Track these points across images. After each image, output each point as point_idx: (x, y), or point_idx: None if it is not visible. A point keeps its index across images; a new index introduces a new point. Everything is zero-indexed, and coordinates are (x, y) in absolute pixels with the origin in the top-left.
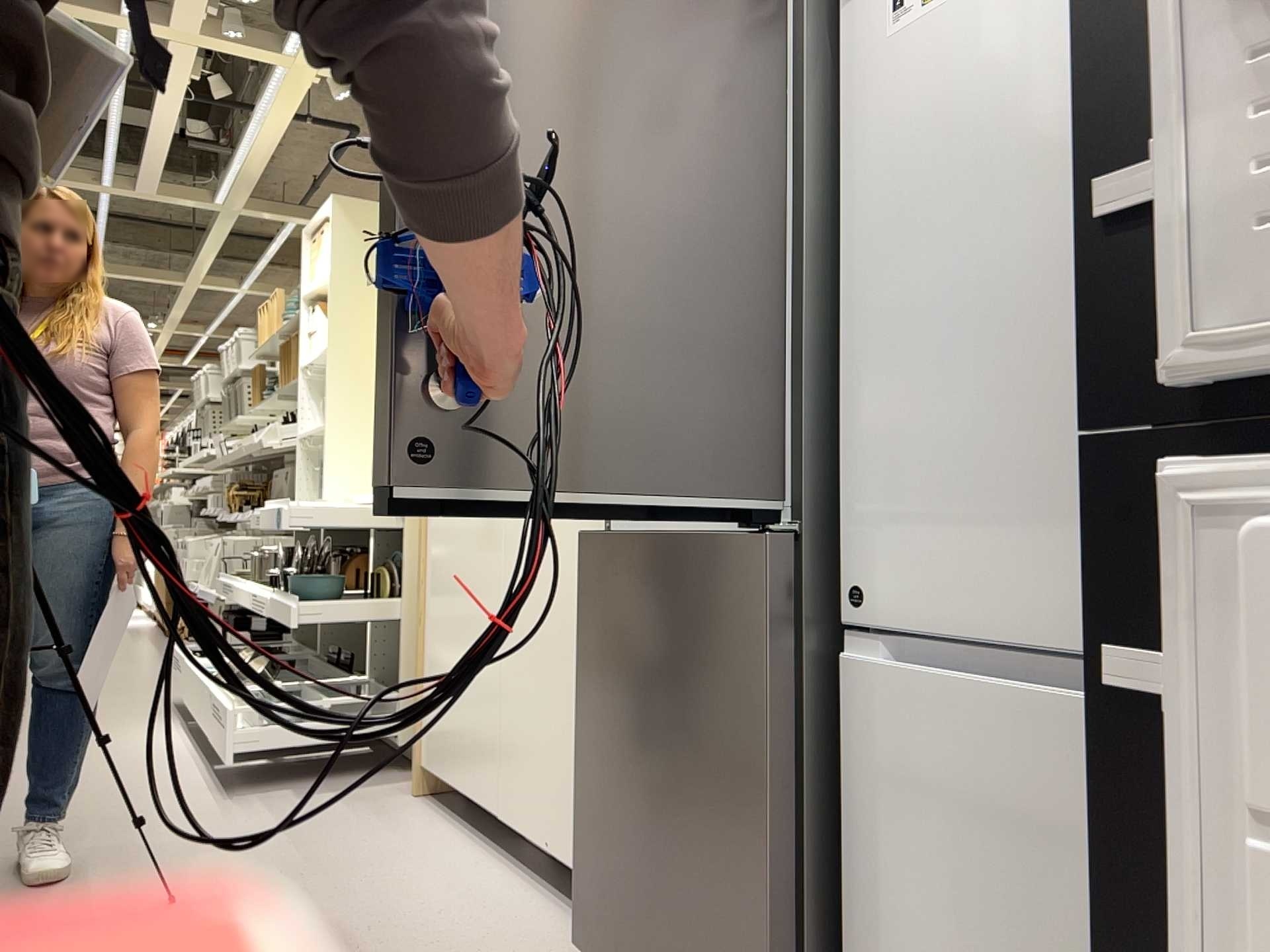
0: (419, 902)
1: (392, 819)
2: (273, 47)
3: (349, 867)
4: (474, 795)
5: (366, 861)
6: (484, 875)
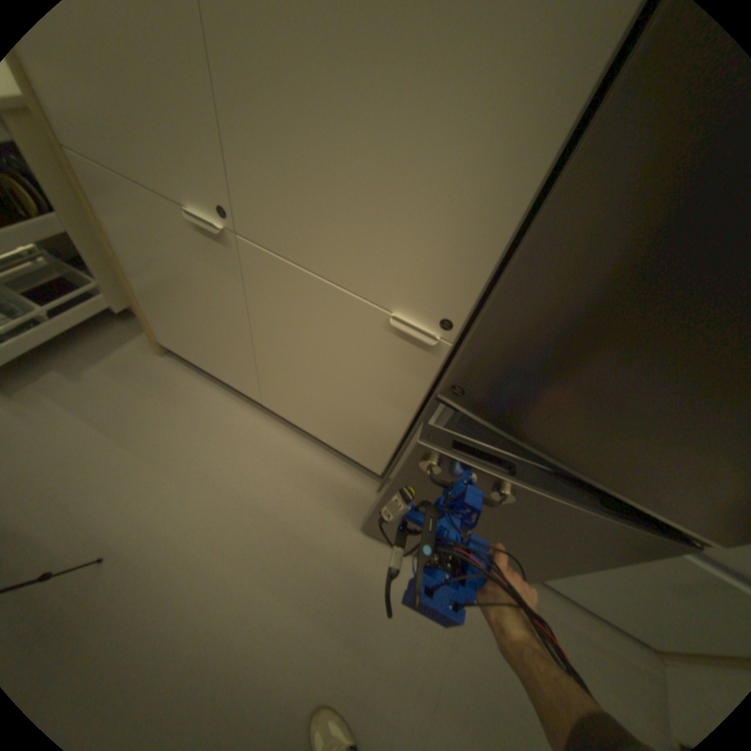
0: (254, 480)
1: (165, 390)
2: None
3: (183, 458)
4: (230, 384)
5: (188, 447)
6: (268, 436)
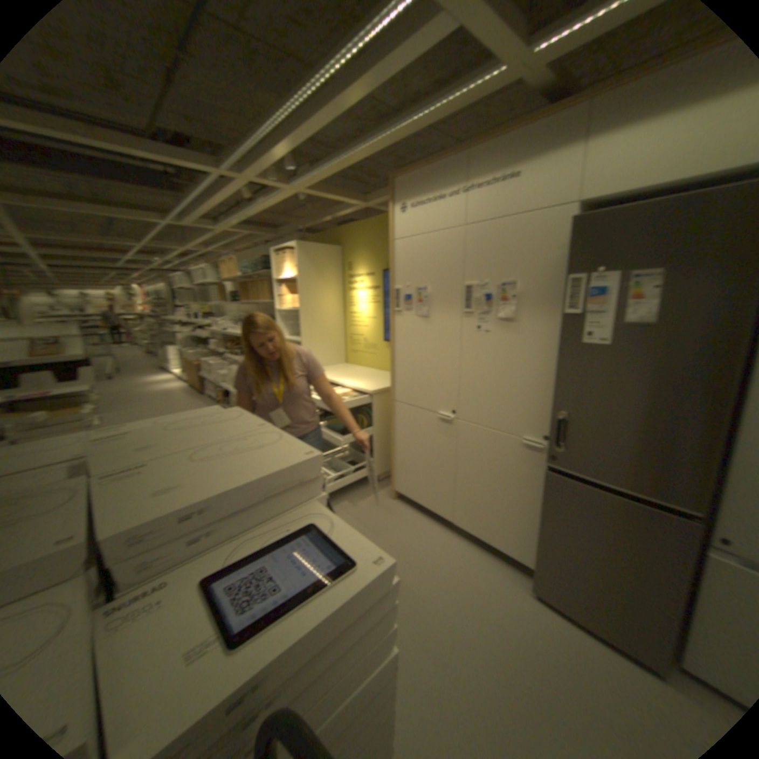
0: (452, 566)
1: (399, 515)
2: (286, 180)
3: (410, 548)
4: (436, 511)
5: (412, 543)
6: (458, 546)
